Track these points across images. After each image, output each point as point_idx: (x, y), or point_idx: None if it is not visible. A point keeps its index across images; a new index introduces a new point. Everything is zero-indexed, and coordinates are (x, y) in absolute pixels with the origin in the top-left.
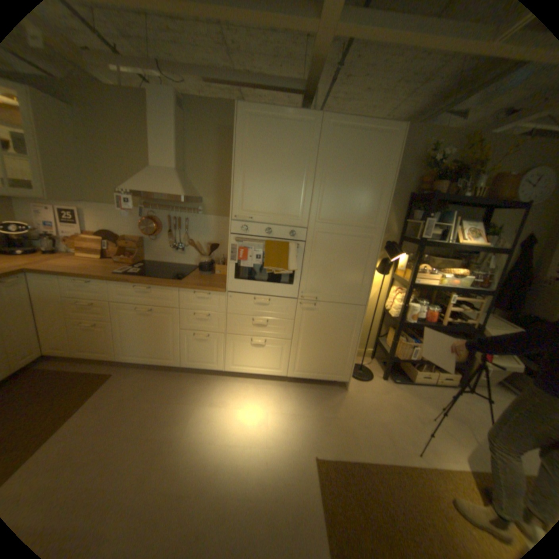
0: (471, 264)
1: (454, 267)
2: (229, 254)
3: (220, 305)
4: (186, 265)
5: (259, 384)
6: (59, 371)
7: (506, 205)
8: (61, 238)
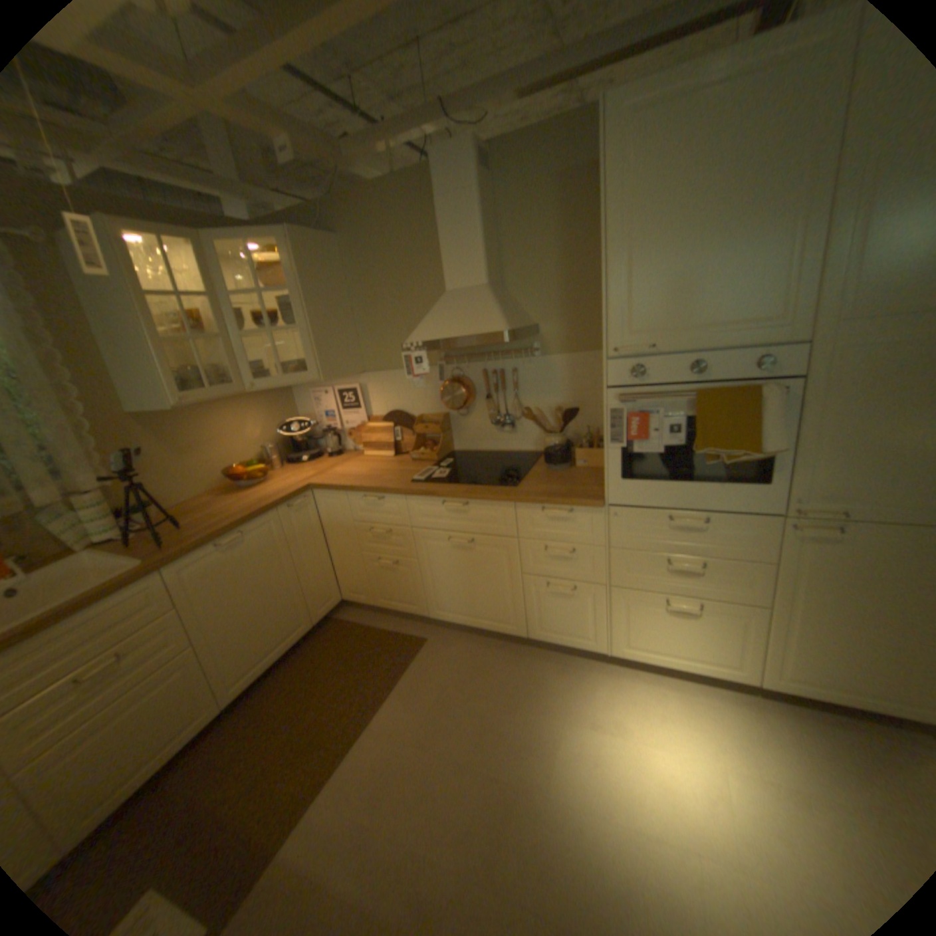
0: None
1: None
2: (608, 430)
3: (596, 530)
4: (521, 452)
5: (692, 692)
6: (363, 623)
7: None
8: (347, 430)
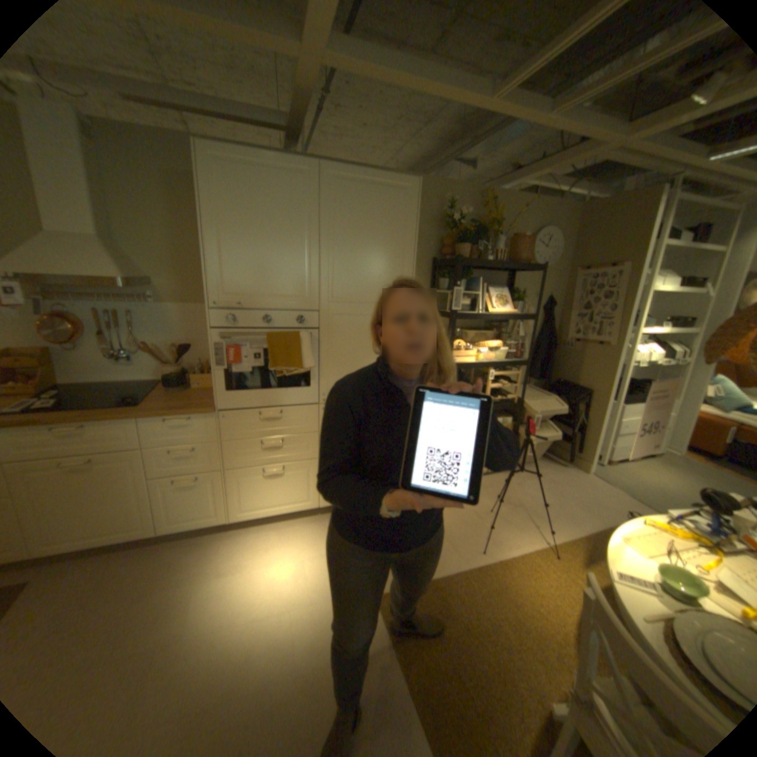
0: (503, 334)
1: (487, 340)
2: (213, 358)
3: (209, 431)
4: (138, 382)
5: (282, 527)
6: None
7: (526, 268)
8: None
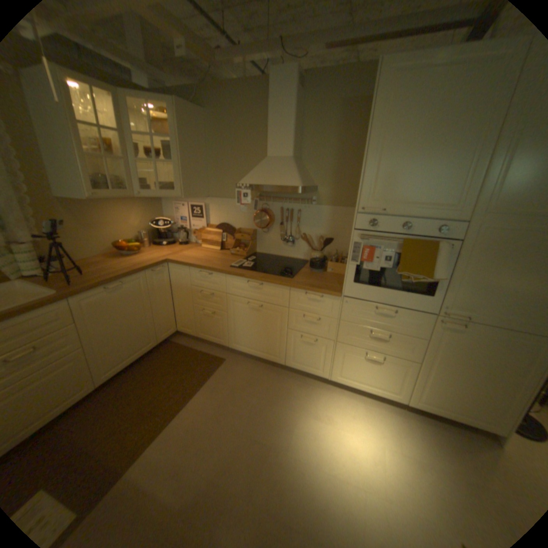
0: None
1: None
2: (351, 253)
3: (334, 309)
4: (295, 259)
5: (371, 404)
6: (188, 346)
7: None
8: (193, 230)
